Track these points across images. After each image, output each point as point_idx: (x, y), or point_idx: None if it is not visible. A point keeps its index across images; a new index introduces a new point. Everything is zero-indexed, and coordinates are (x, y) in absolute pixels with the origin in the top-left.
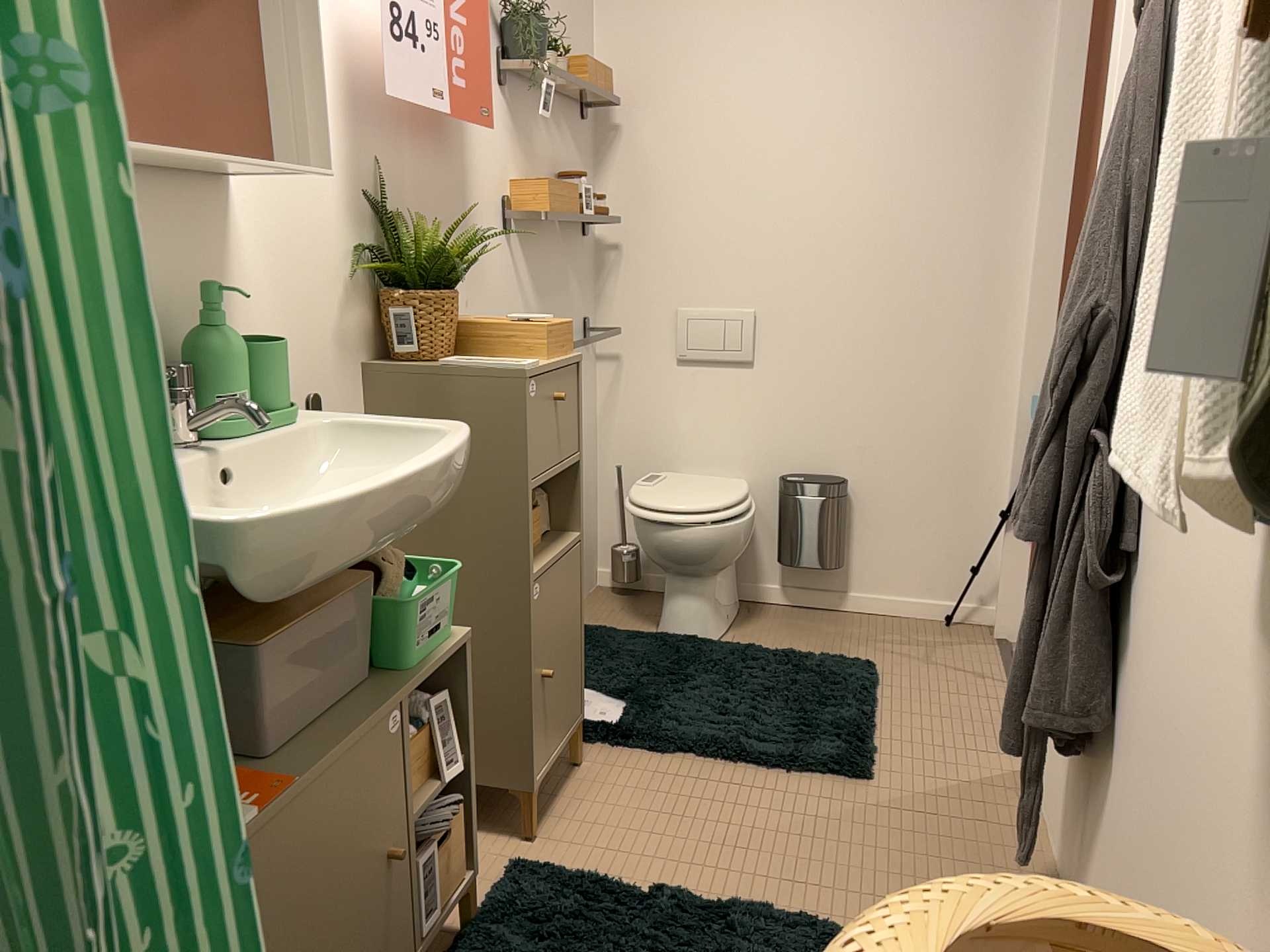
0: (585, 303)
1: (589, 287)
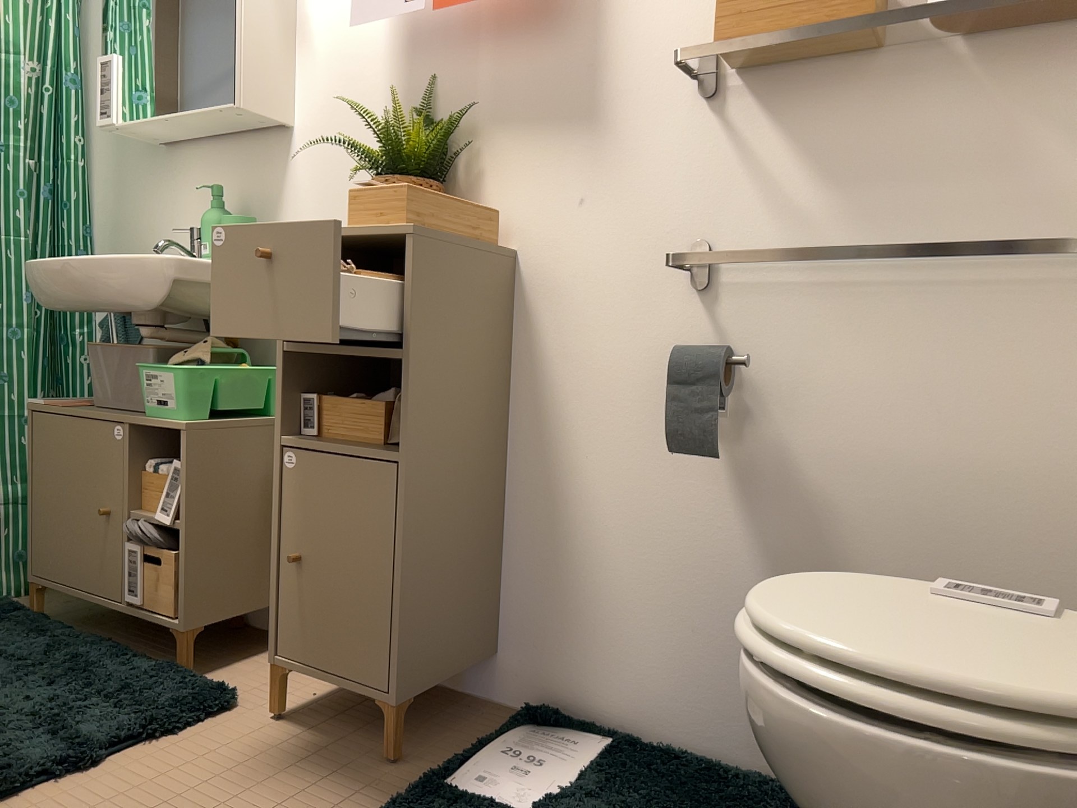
0: None
1: None
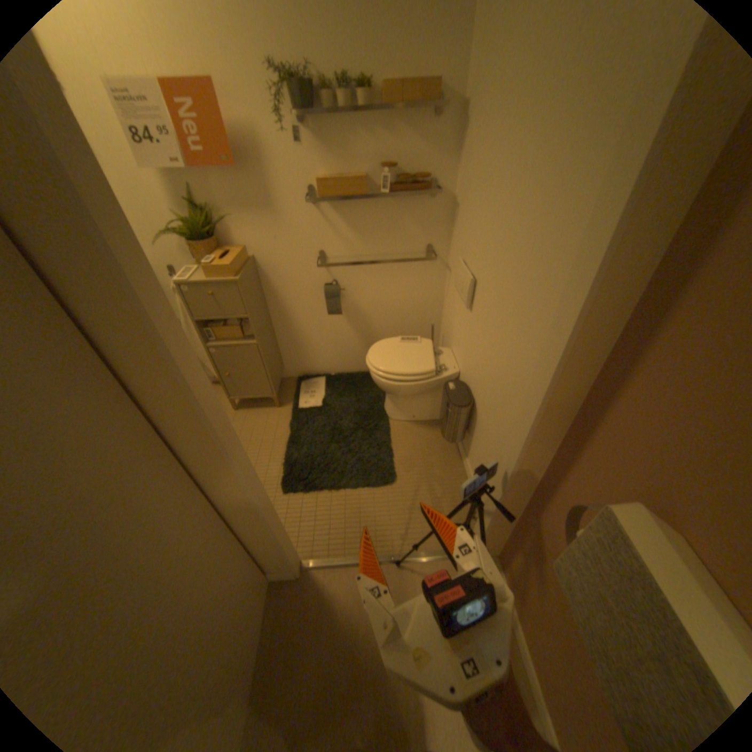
0: (426, 234)
1: (436, 225)
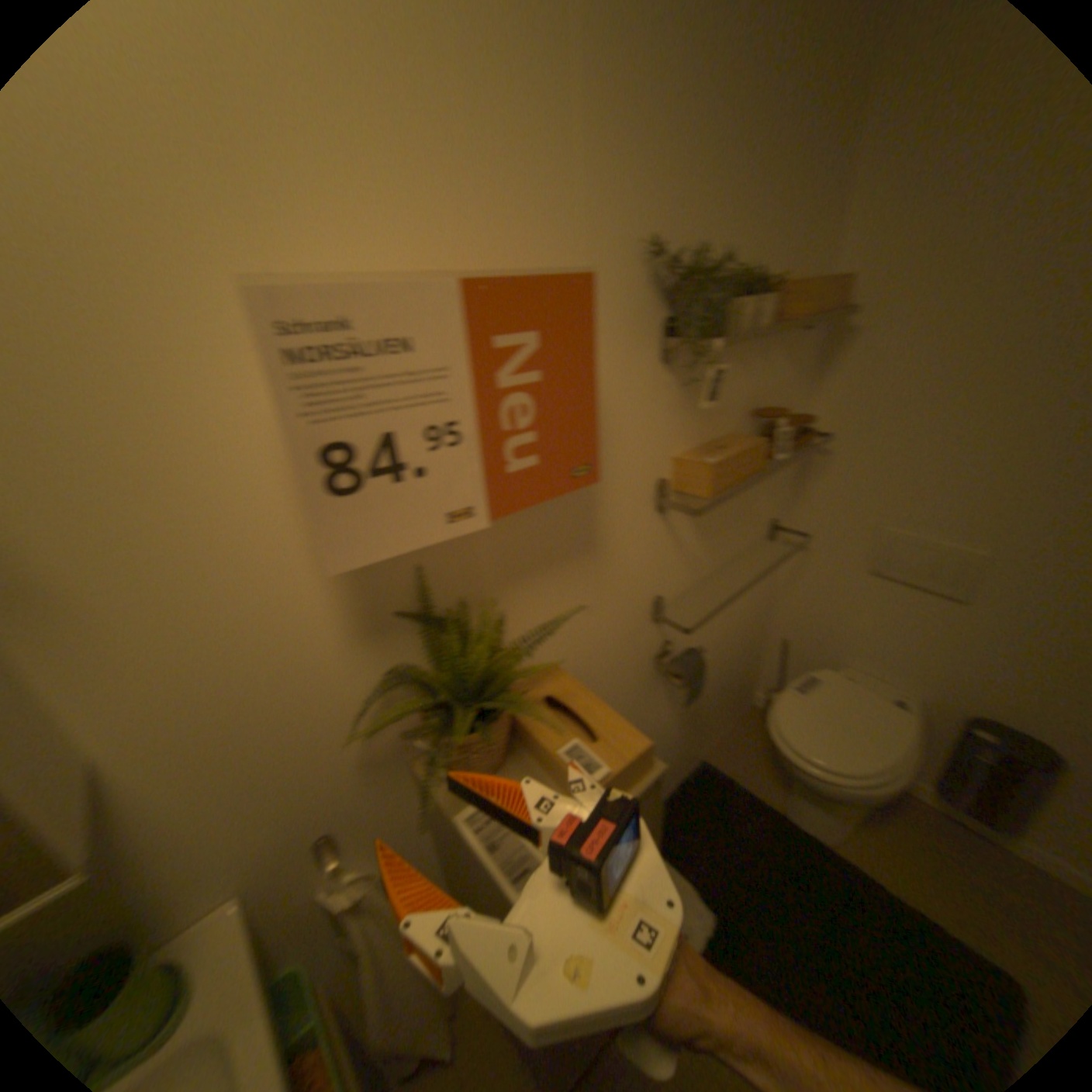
0: (773, 506)
1: (784, 487)
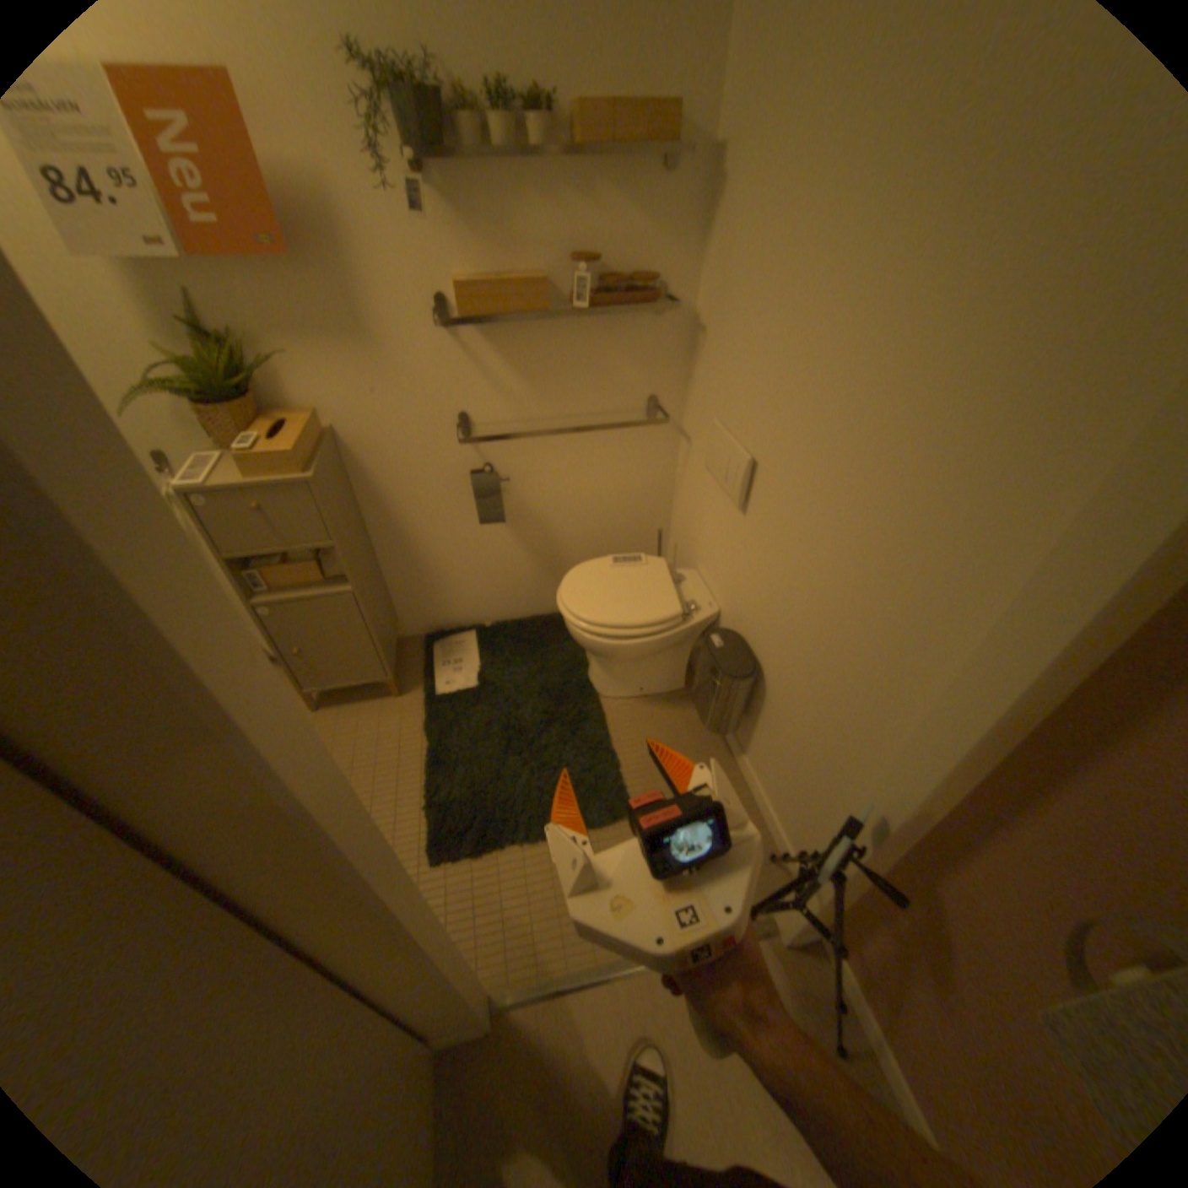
0: (648, 379)
1: (665, 362)
